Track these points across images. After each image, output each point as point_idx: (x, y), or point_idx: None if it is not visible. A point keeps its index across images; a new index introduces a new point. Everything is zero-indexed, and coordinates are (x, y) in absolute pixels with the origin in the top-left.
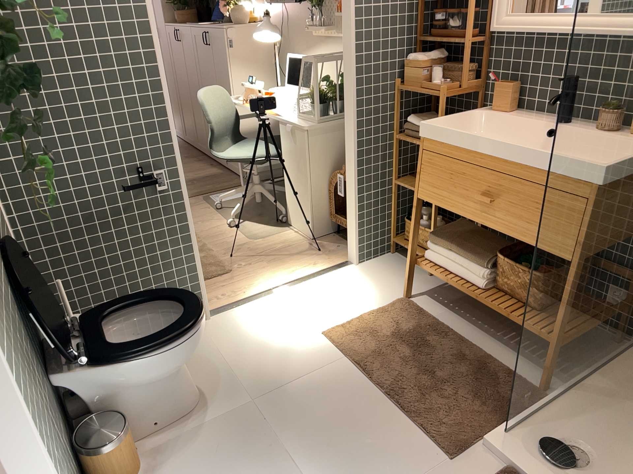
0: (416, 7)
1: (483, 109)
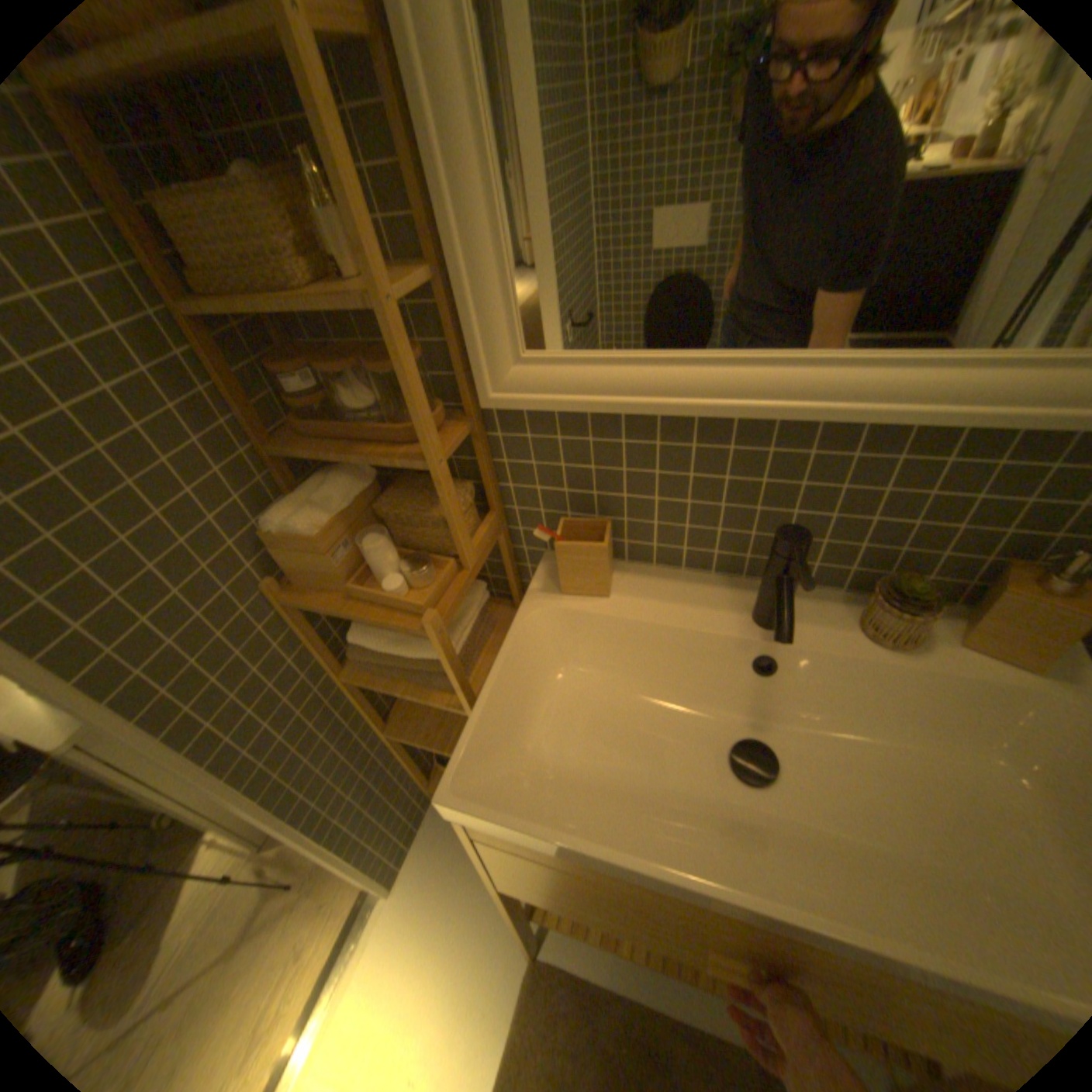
0: (195, 358)
1: (537, 583)
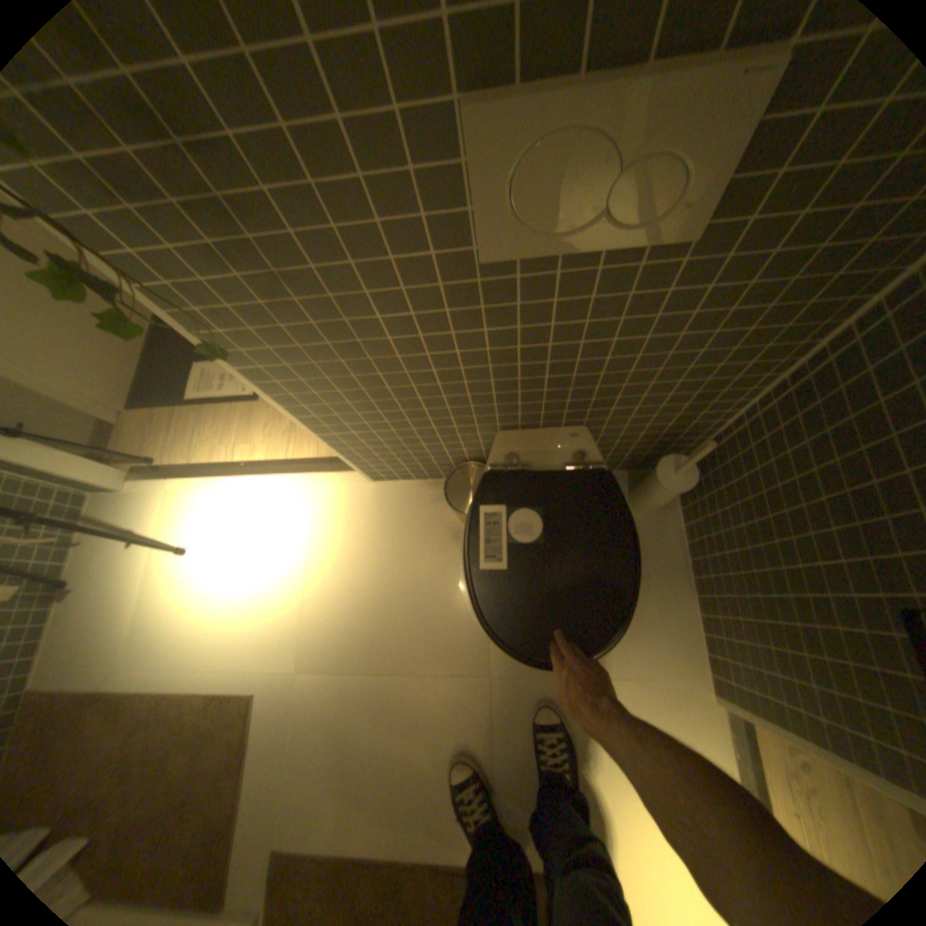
0: None
1: None
